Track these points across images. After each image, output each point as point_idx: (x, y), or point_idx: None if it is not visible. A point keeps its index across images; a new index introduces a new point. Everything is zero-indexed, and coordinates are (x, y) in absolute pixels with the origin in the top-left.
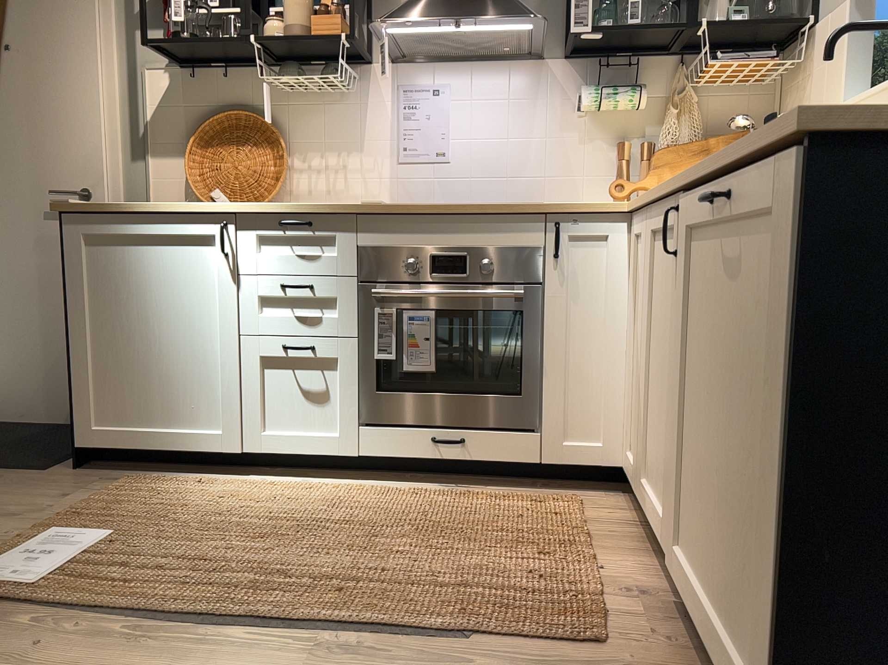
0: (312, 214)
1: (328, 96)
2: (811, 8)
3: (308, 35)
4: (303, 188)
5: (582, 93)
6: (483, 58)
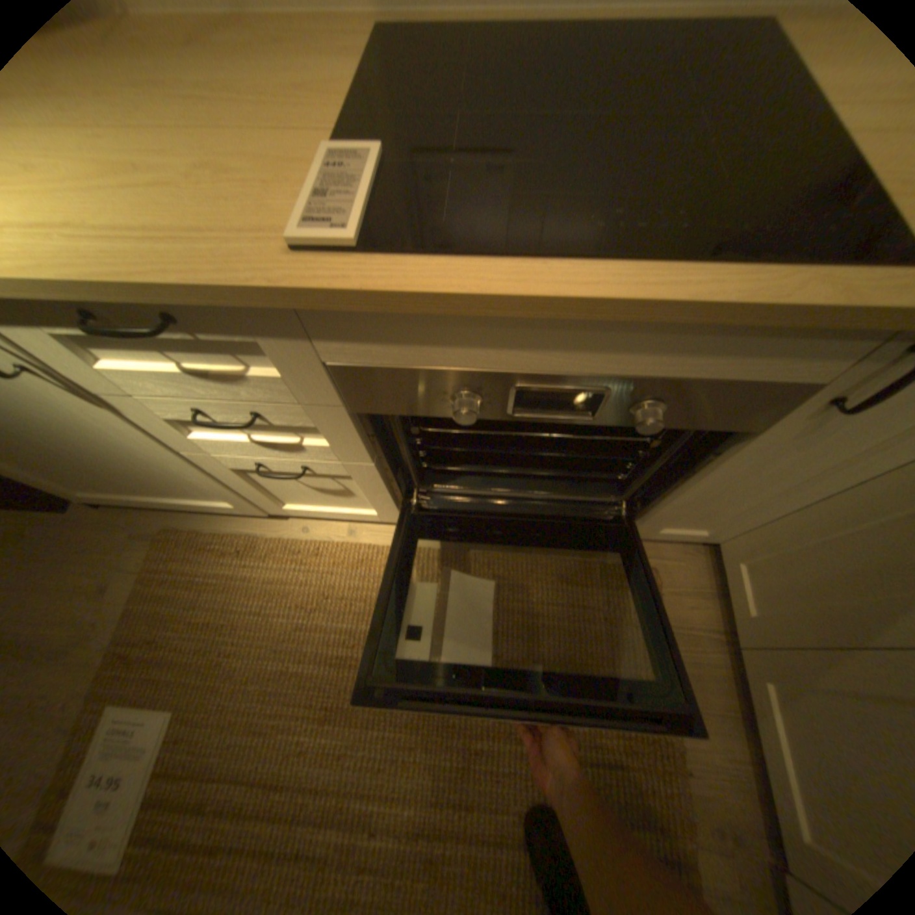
0: (156, 300)
1: None
2: None
3: None
4: None
5: None
6: None
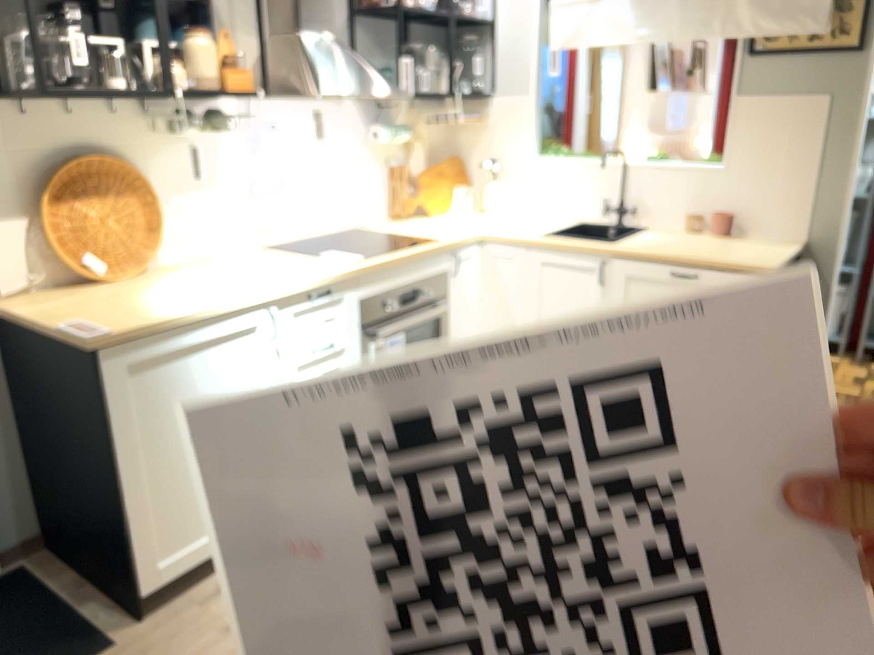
0: (331, 283)
1: (187, 134)
2: (494, 86)
3: (221, 87)
4: (168, 234)
5: (375, 129)
6: (307, 96)
